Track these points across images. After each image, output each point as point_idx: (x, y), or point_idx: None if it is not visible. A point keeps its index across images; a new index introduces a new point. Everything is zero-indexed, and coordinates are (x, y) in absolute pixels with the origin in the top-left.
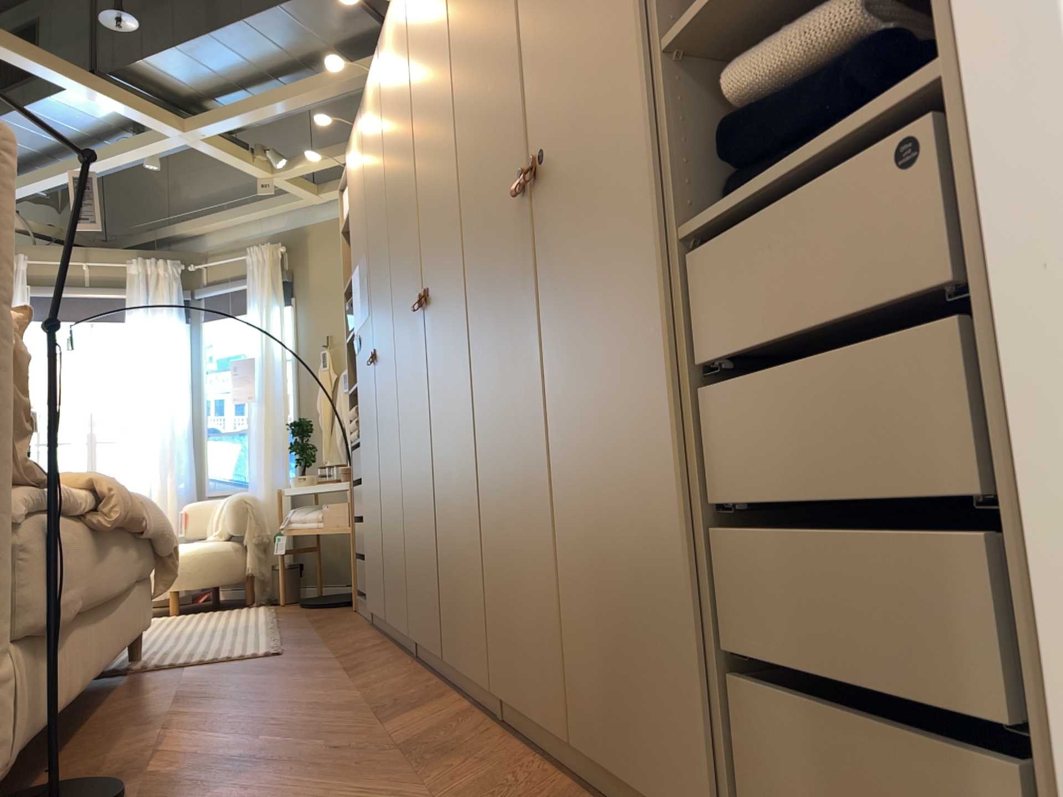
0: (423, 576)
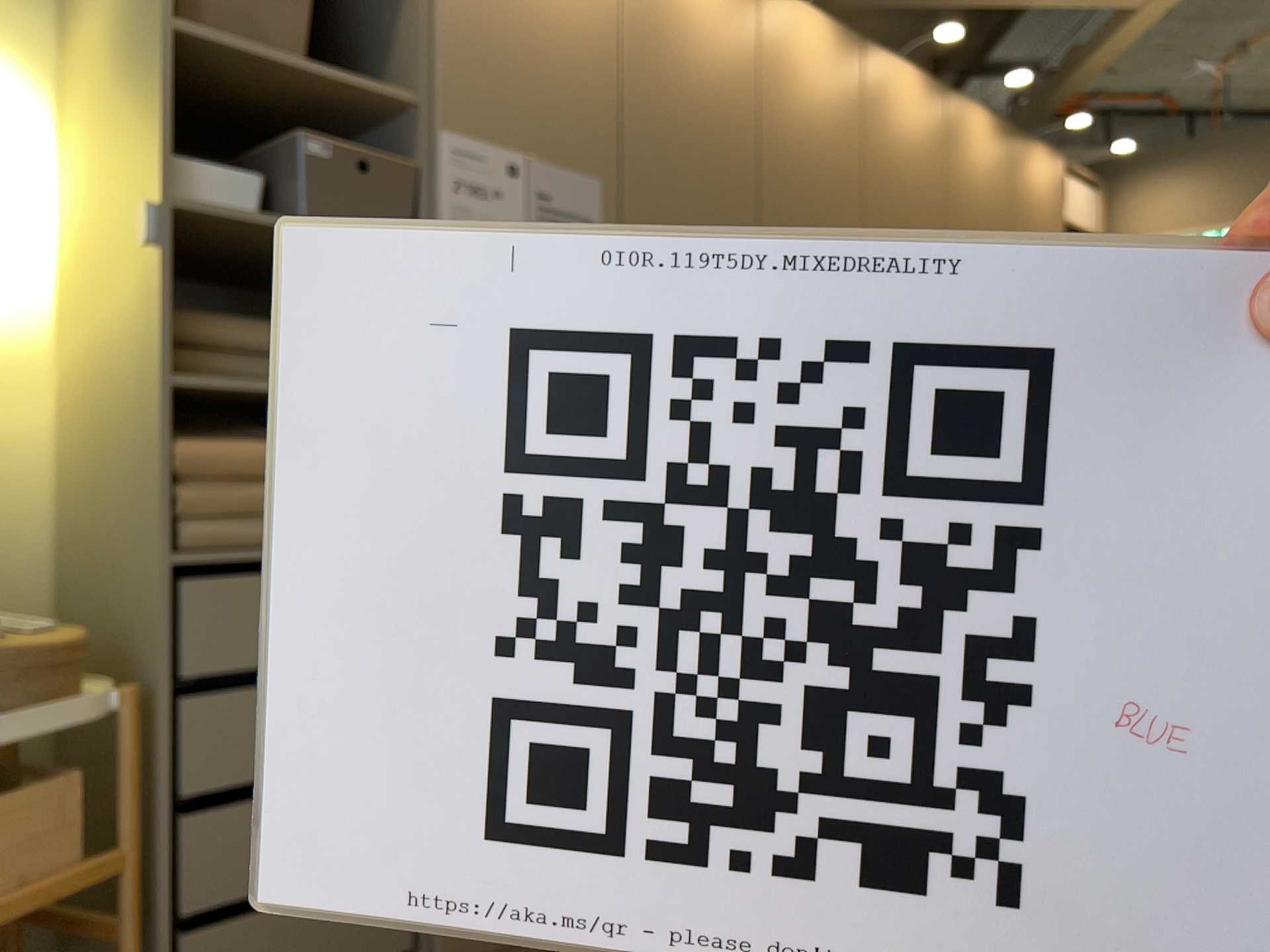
0: None
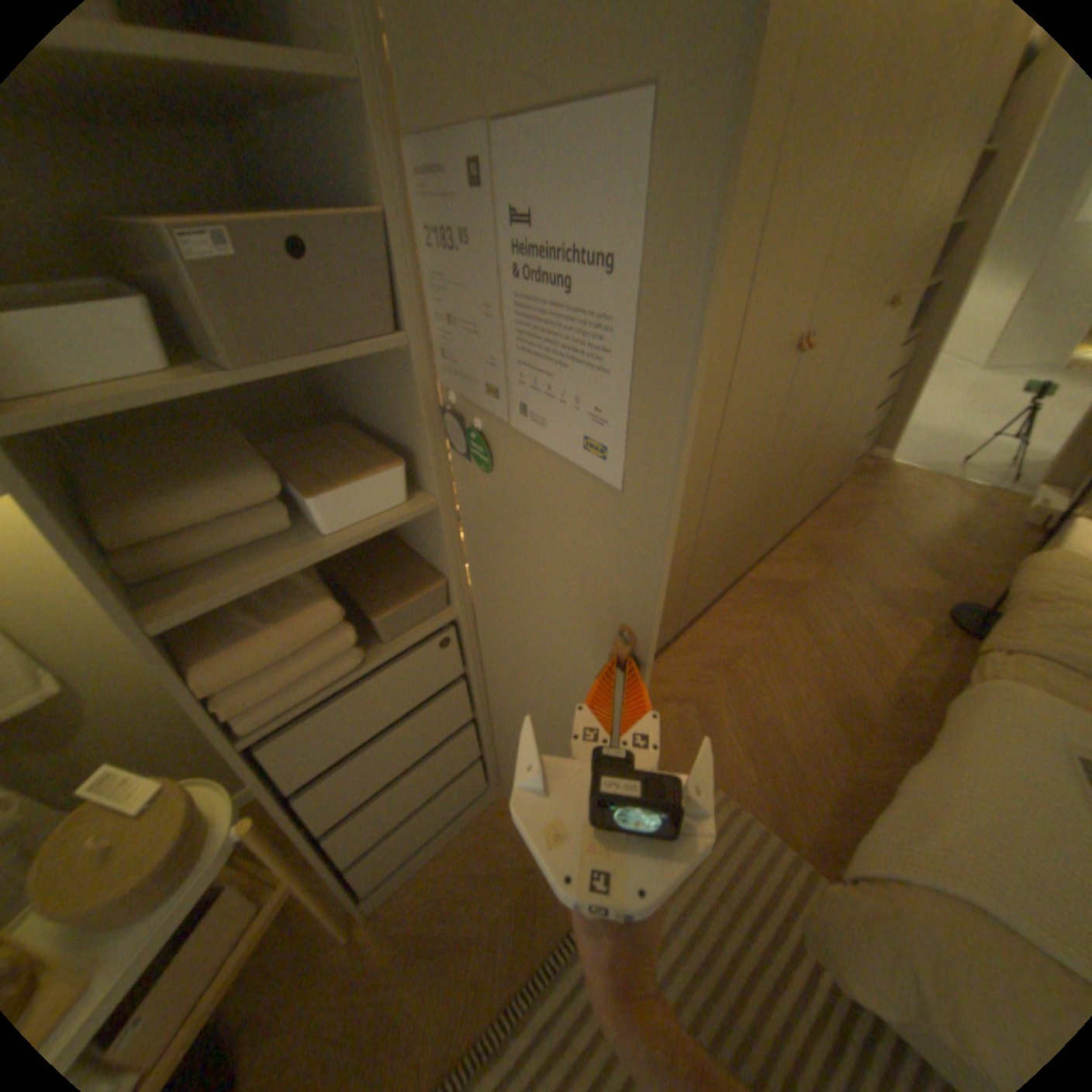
0: (711, 575)
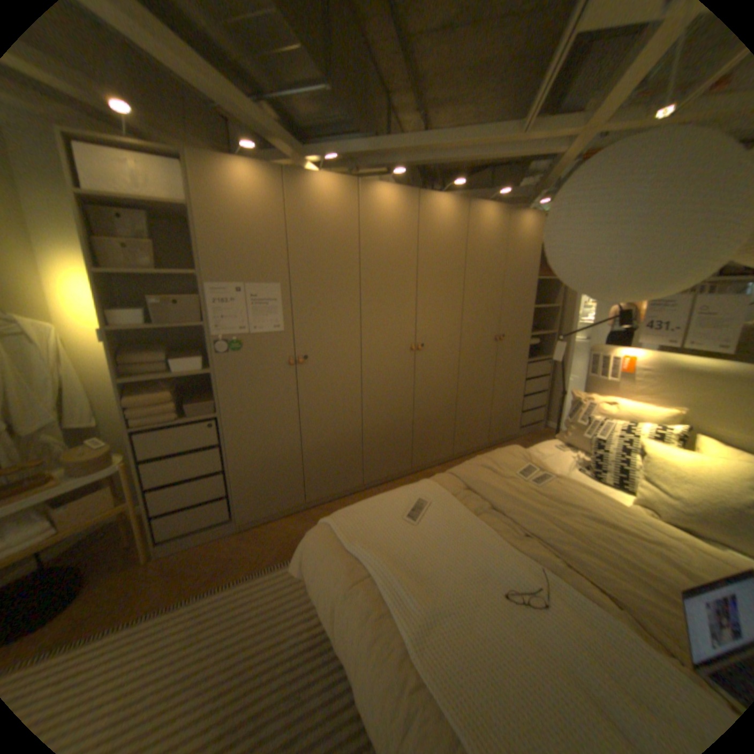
0: (385, 457)
